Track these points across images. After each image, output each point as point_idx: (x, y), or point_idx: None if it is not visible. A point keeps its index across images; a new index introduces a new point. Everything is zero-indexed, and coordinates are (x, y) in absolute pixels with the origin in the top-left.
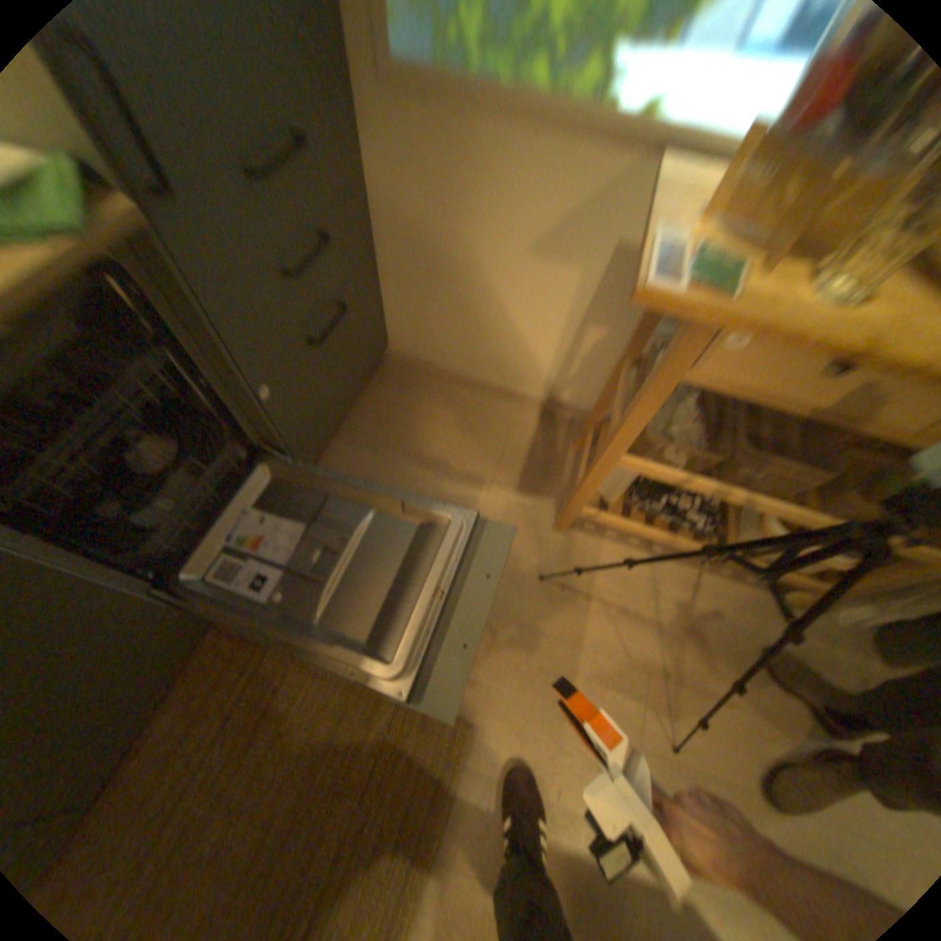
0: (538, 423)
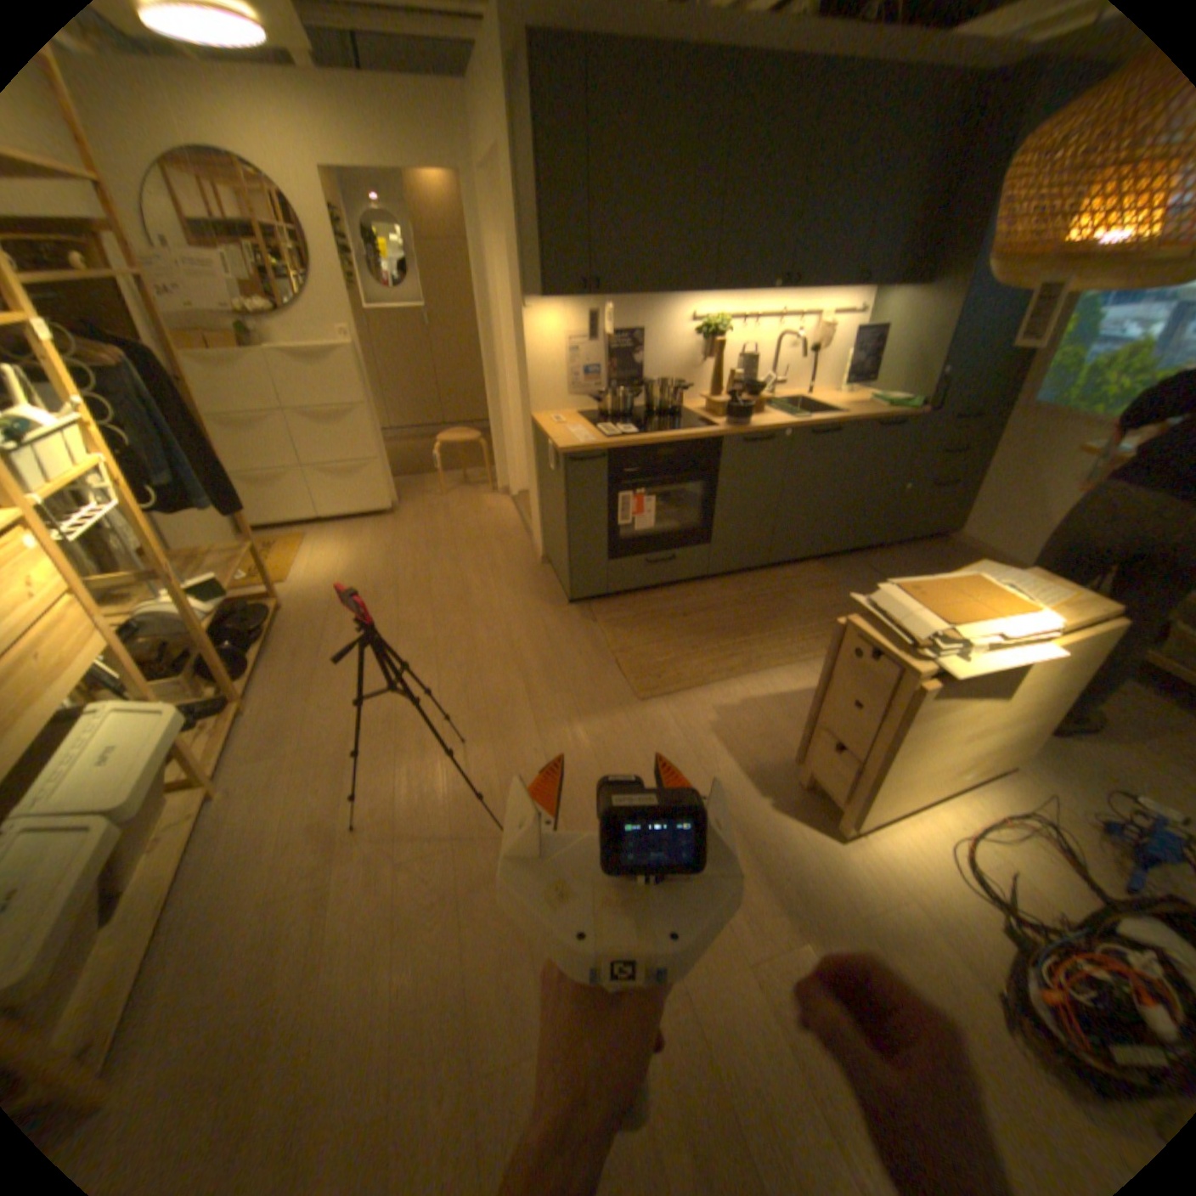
0: None
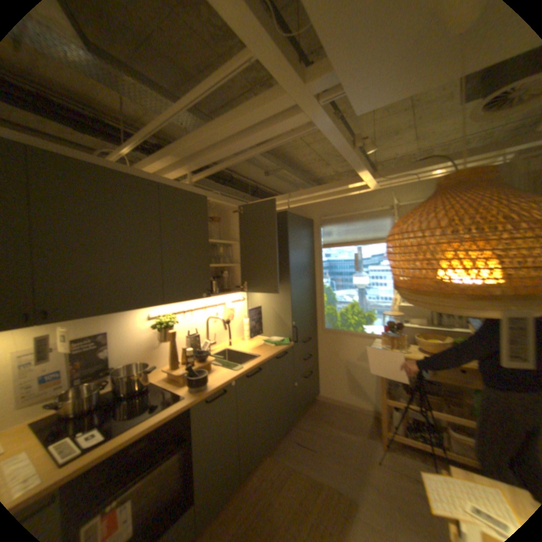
0: (374, 421)
